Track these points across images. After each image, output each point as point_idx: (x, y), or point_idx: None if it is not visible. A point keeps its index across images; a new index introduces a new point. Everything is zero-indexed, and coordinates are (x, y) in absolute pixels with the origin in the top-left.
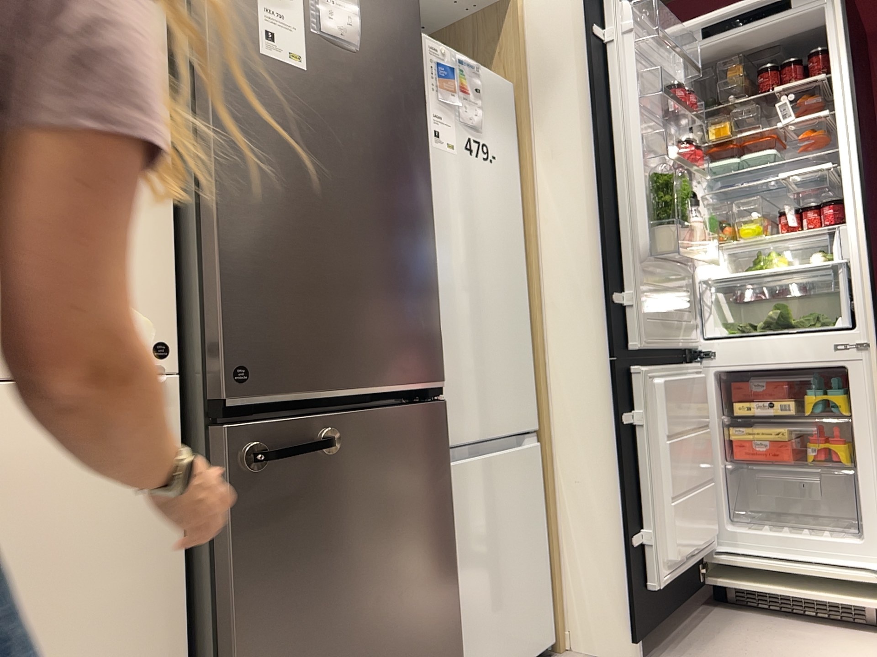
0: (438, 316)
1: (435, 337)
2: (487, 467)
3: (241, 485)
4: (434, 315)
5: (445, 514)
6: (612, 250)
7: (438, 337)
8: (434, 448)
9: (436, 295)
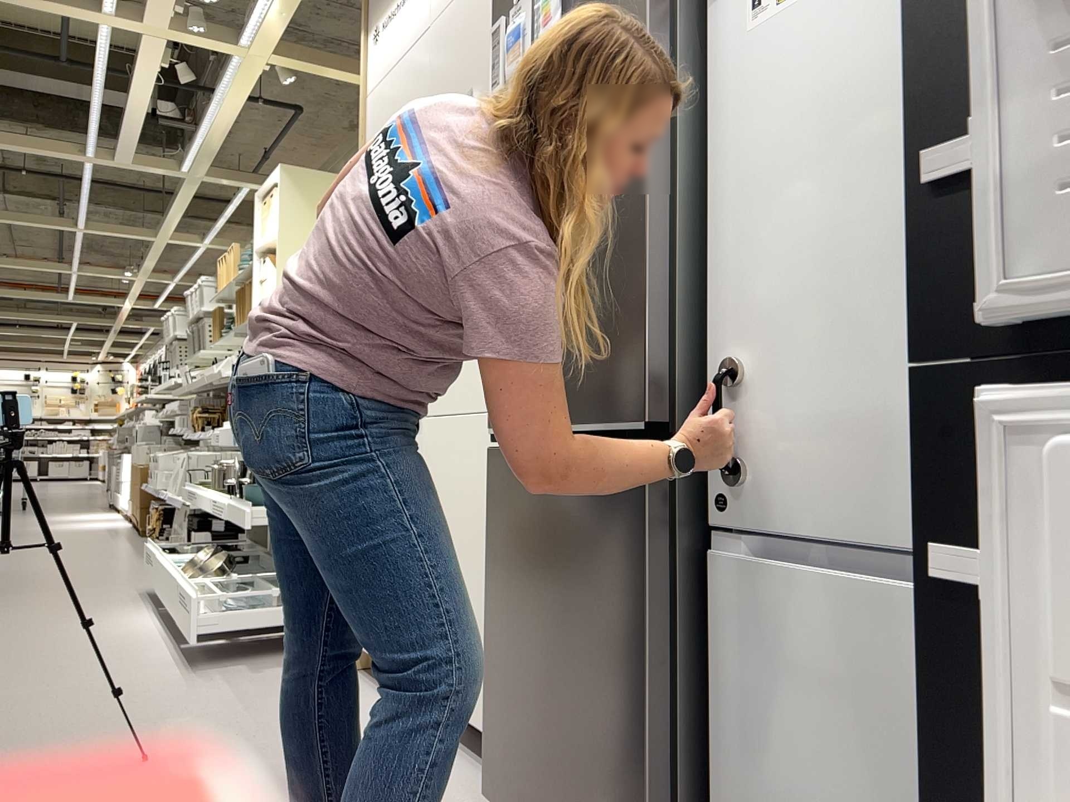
0: (645, 331)
1: (639, 361)
2: (836, 601)
3: (492, 495)
4: (639, 331)
5: (637, 607)
6: (958, 3)
7: (645, 361)
8: (627, 513)
9: (645, 301)
